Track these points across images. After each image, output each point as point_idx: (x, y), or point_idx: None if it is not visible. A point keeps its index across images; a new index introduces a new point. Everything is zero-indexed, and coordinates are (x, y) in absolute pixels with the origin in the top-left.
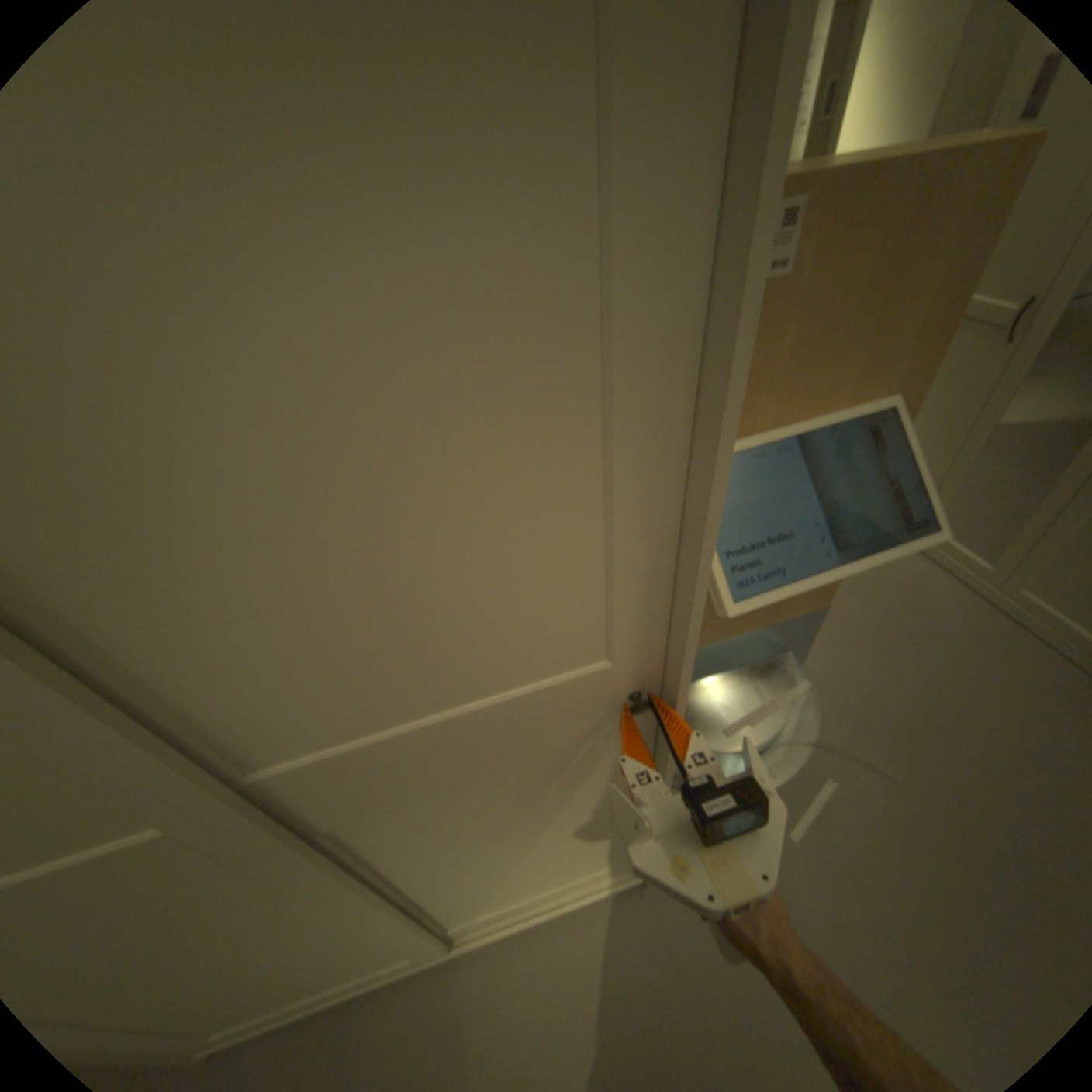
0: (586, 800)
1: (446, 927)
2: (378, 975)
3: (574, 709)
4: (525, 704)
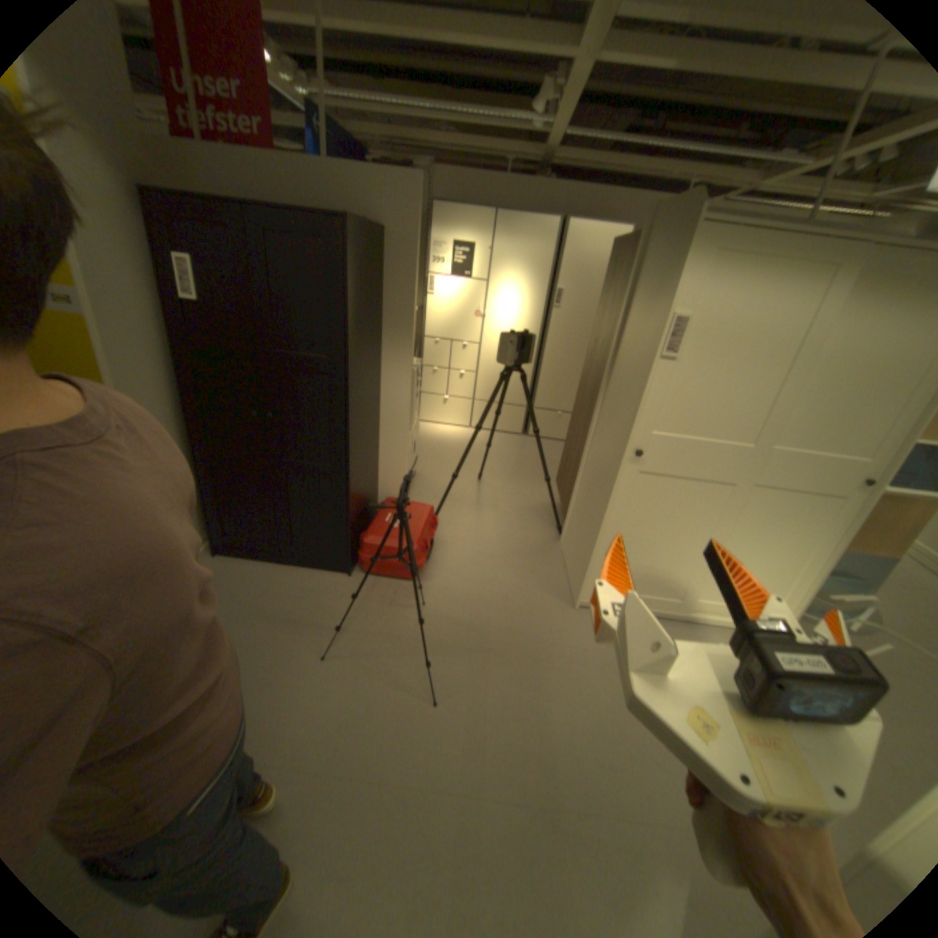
0: (813, 537)
1: (702, 595)
2: (669, 601)
3: (851, 474)
4: (843, 462)
